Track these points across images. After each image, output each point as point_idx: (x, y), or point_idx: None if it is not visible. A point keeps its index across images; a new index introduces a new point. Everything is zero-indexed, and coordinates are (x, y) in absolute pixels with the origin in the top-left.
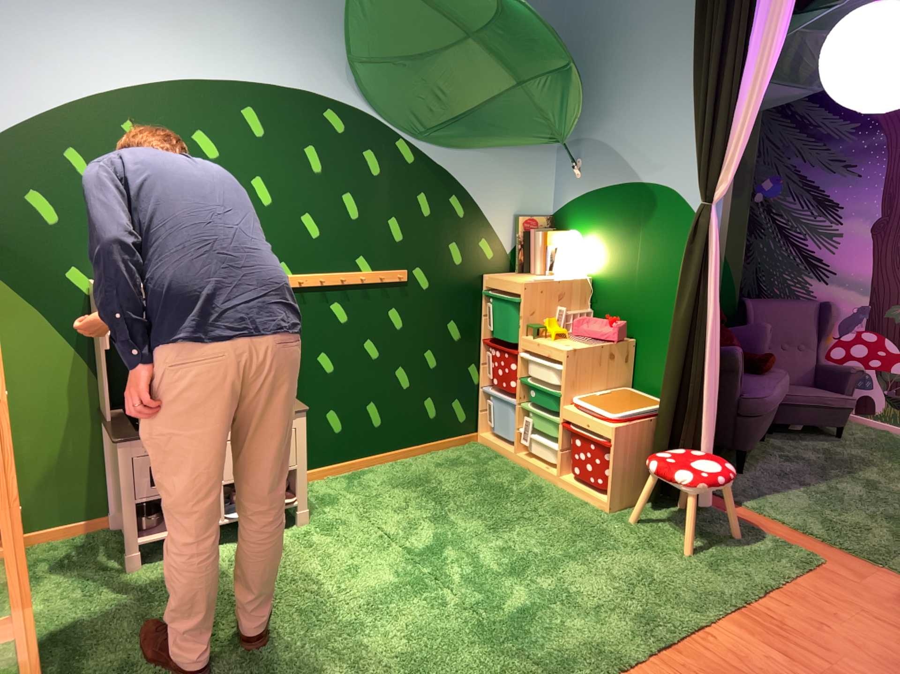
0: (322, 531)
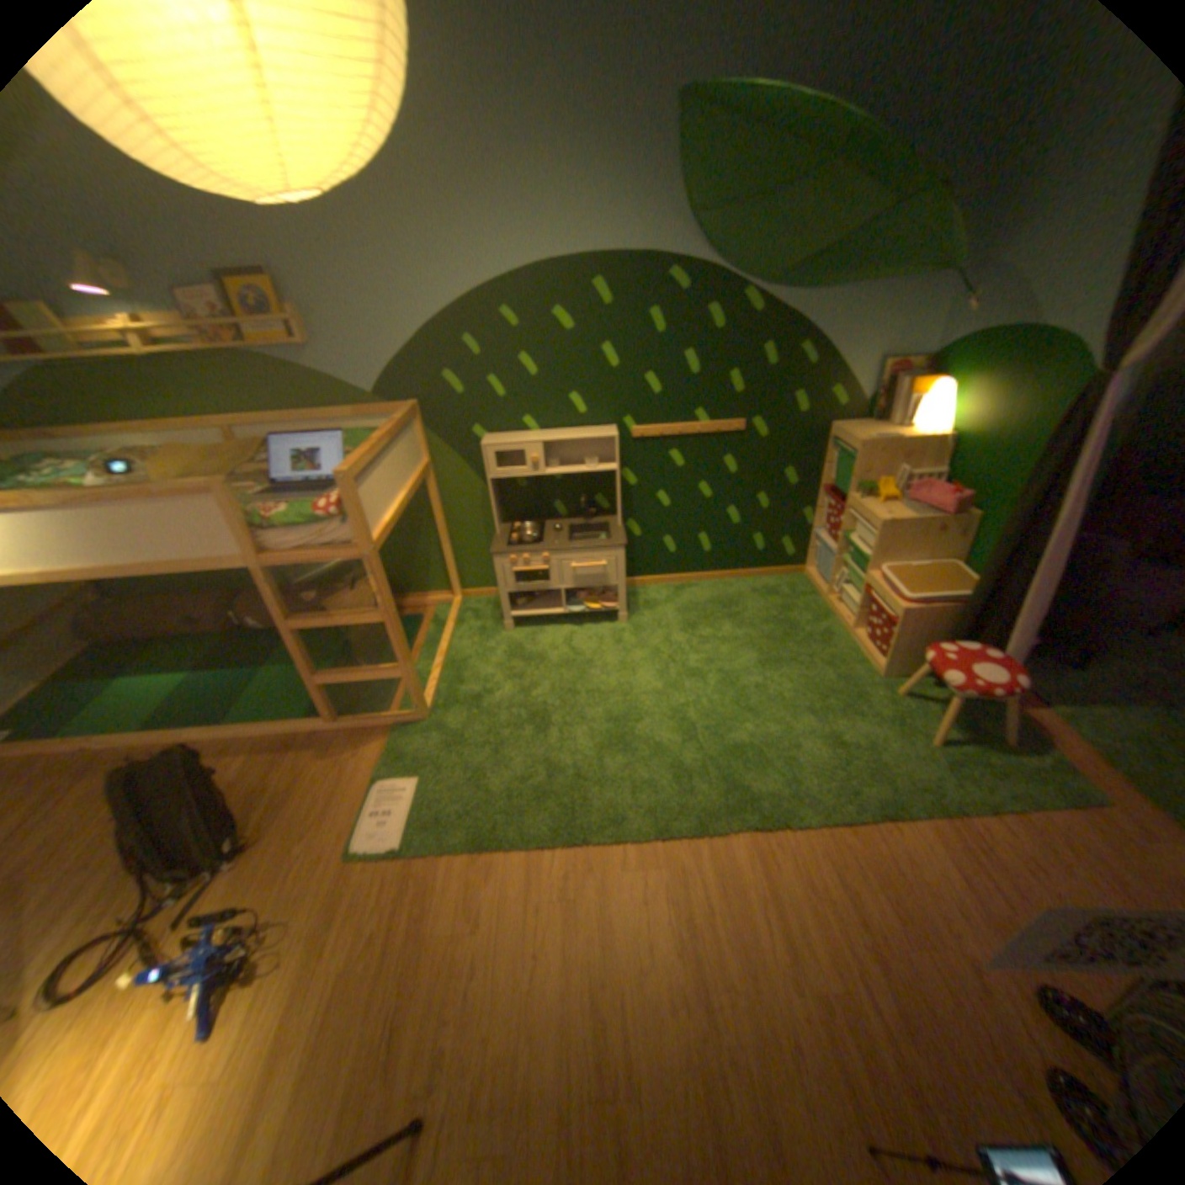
0: (633, 632)
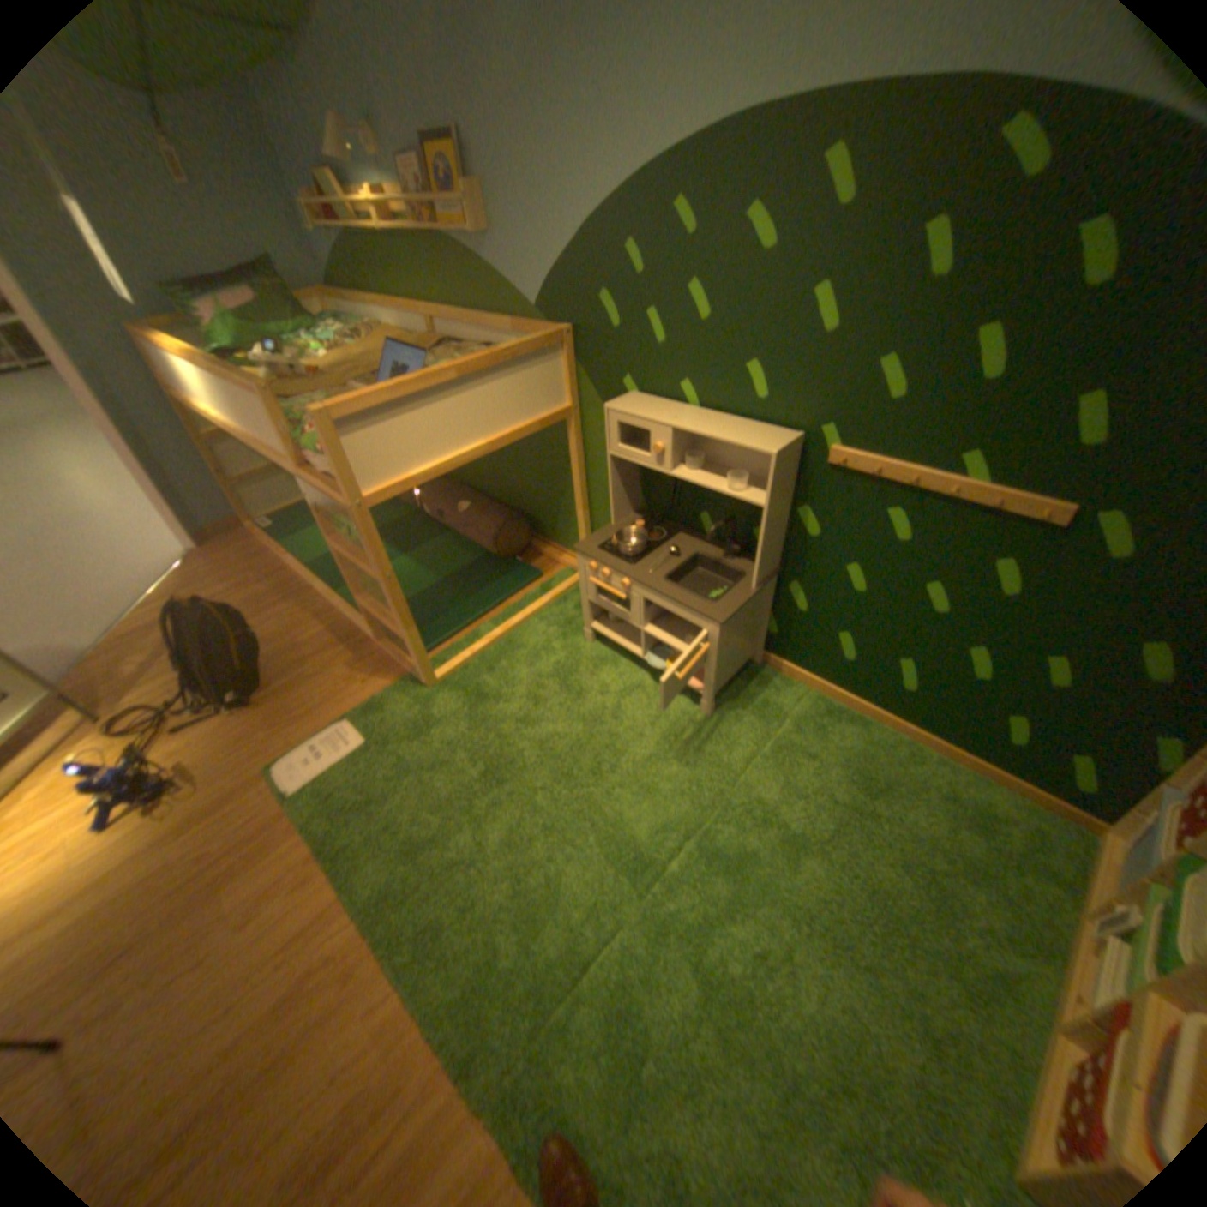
0: (704, 735)
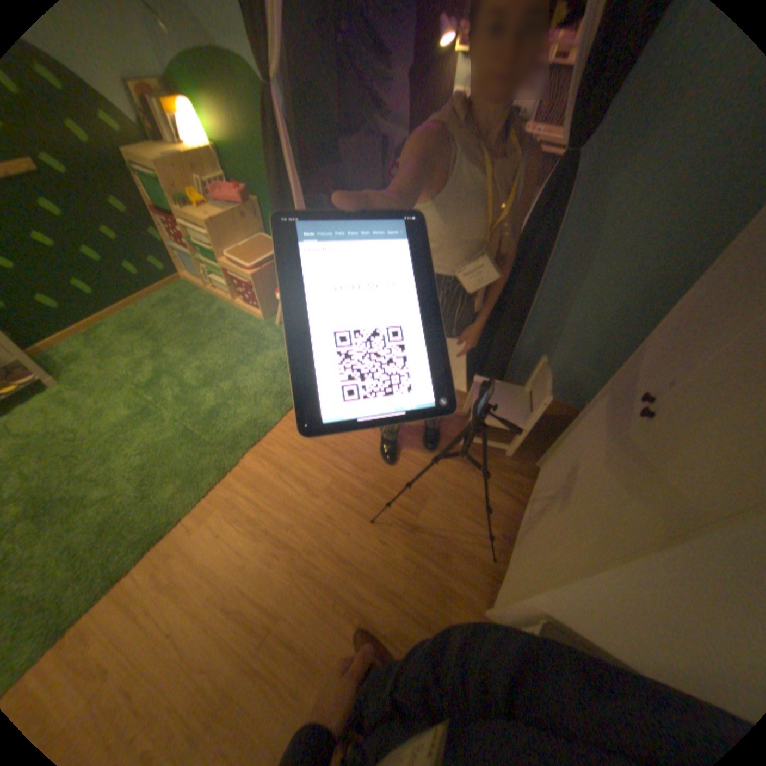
0: (70, 388)
